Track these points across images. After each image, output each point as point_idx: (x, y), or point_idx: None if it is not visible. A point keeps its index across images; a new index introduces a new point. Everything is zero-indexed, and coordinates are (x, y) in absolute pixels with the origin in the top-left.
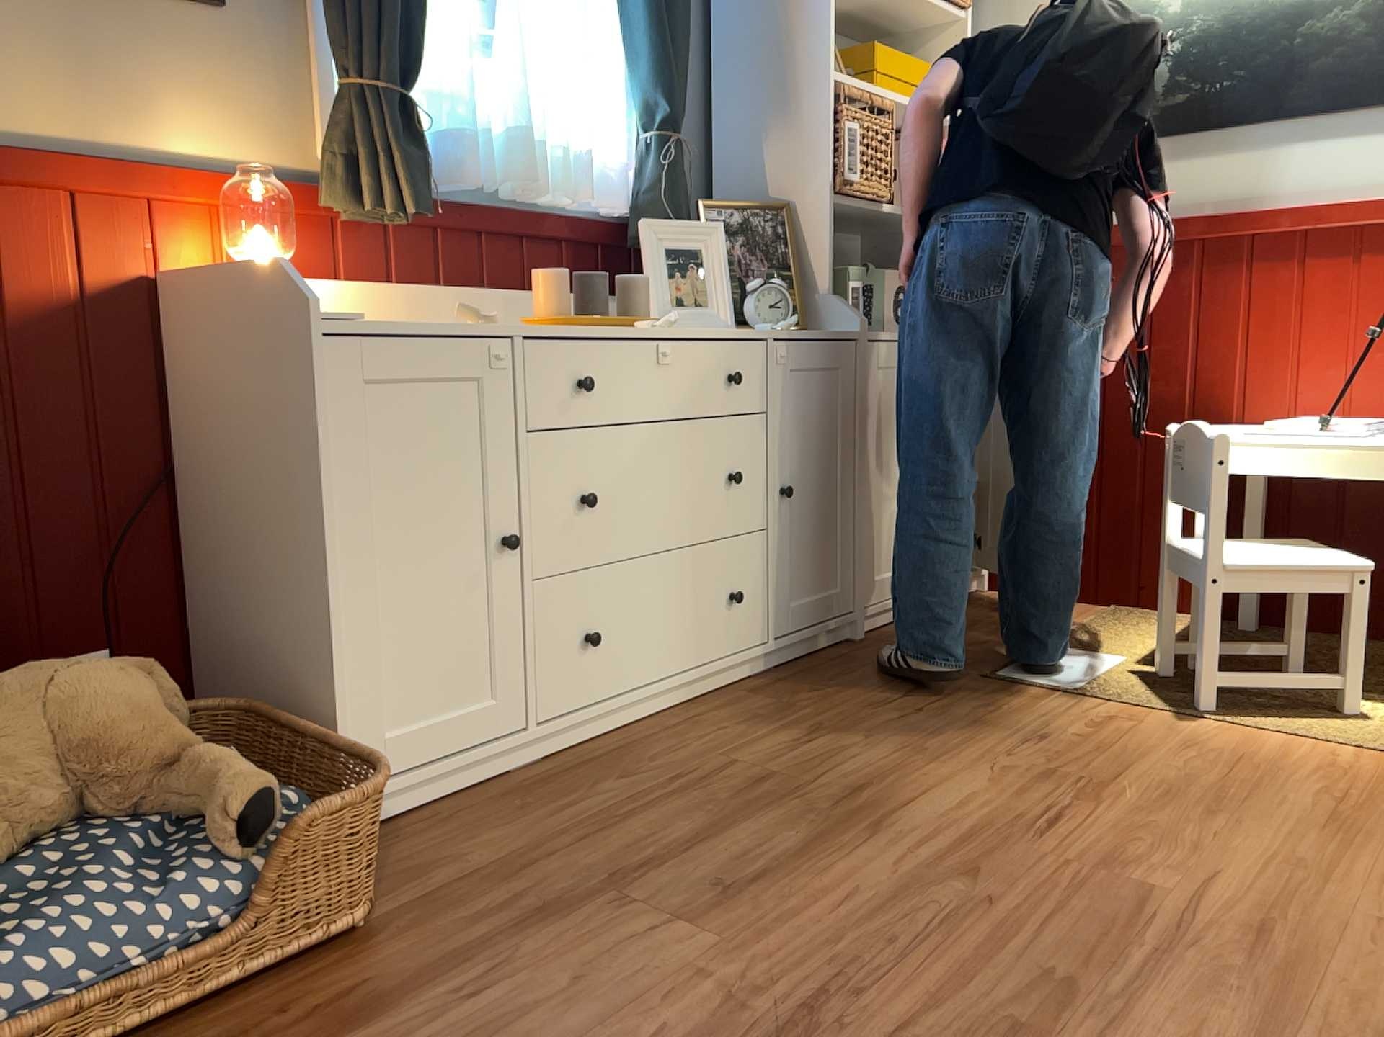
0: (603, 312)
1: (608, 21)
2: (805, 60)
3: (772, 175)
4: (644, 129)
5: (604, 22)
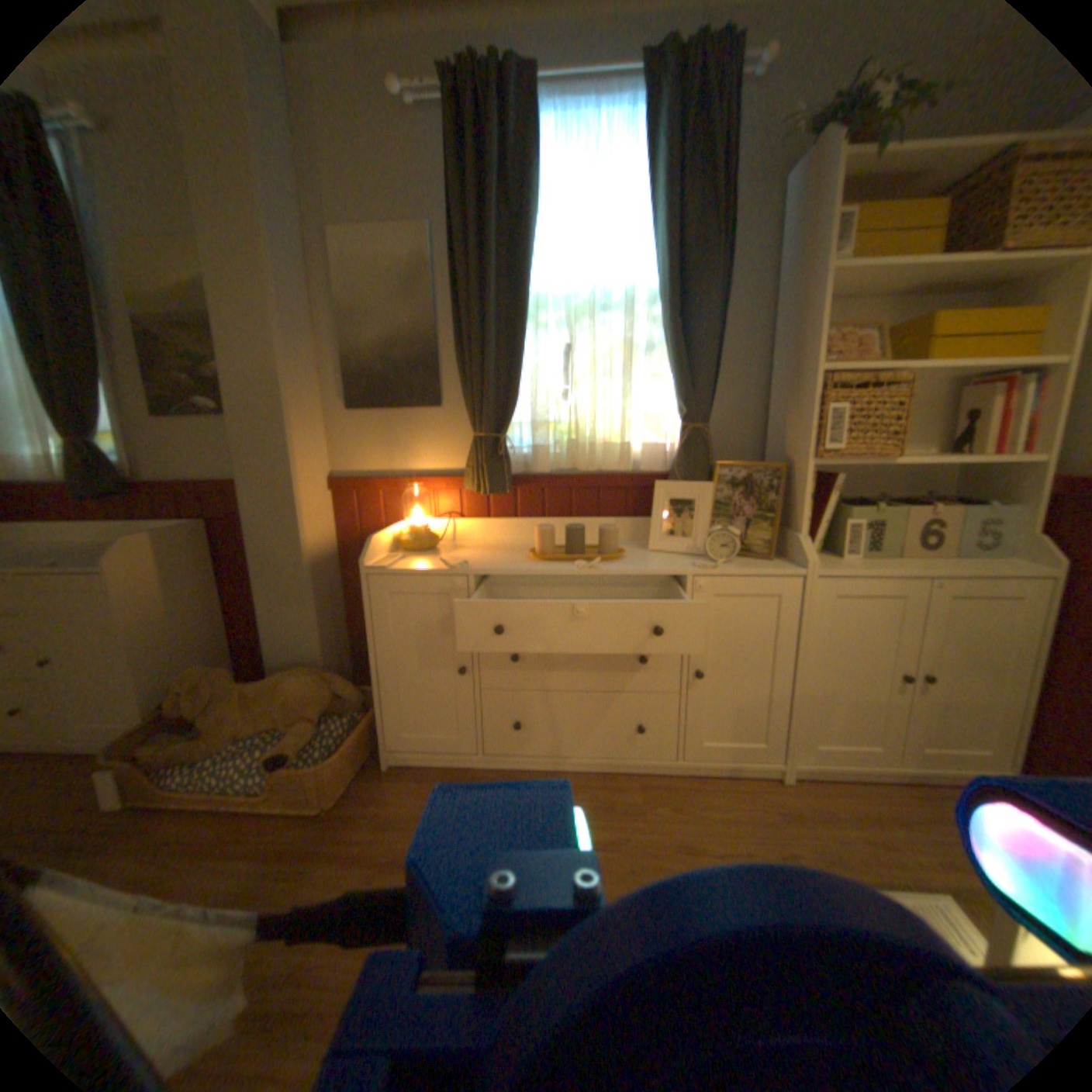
0: (577, 549)
1: (661, 356)
2: (810, 355)
3: (788, 439)
4: (681, 419)
5: (661, 357)
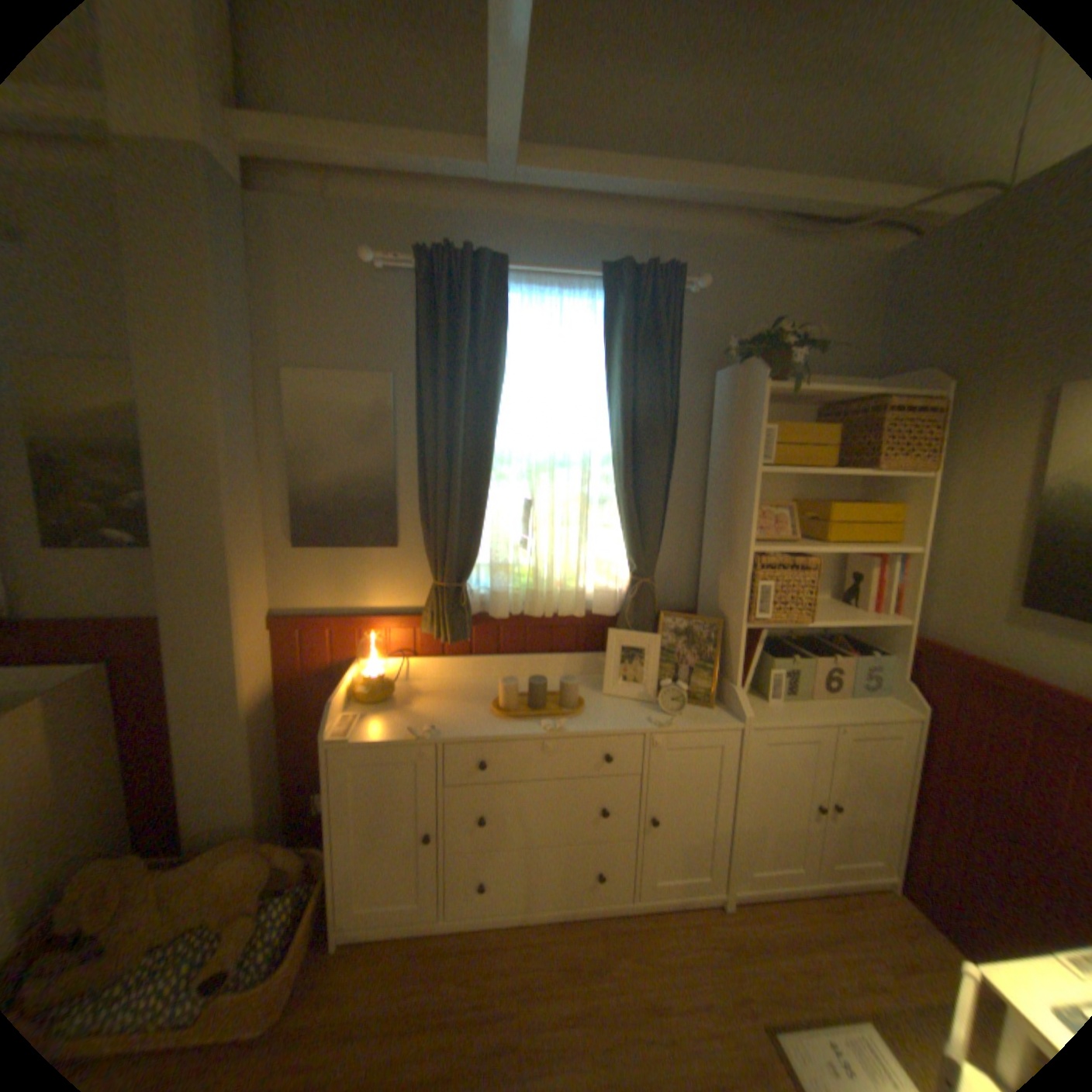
0: (539, 703)
1: (611, 513)
2: (740, 535)
3: (721, 596)
4: (629, 570)
5: (610, 513)
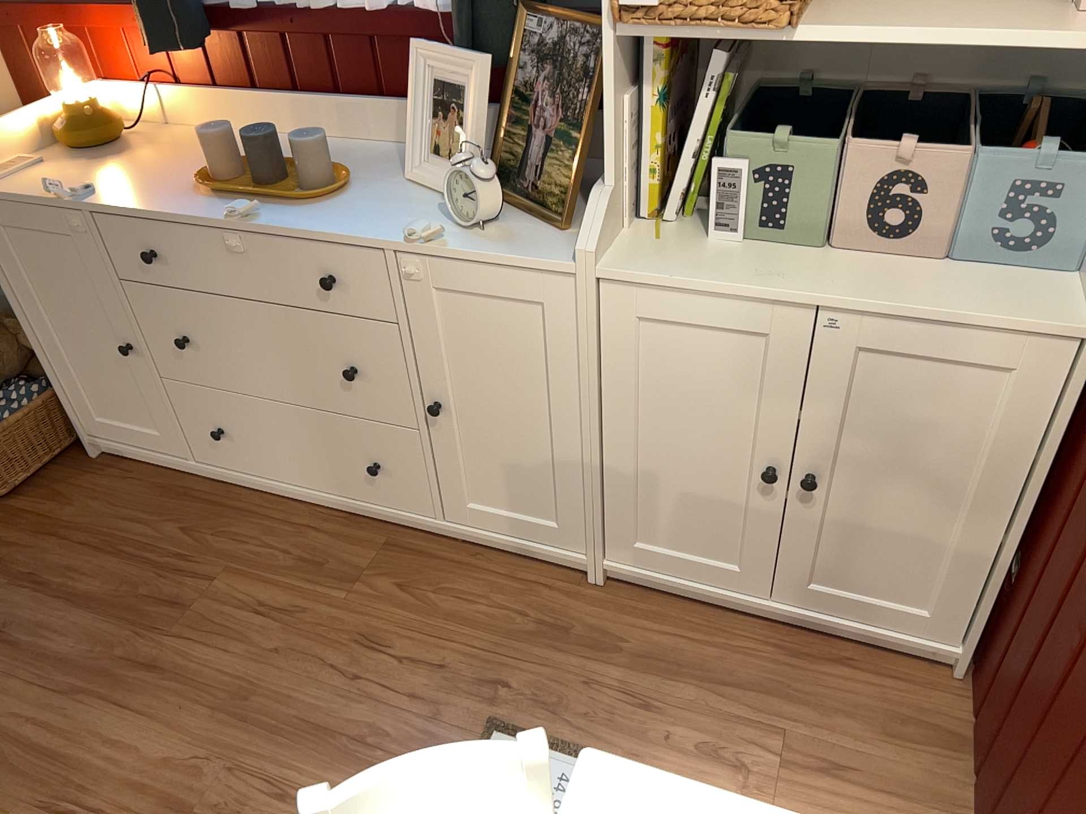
0: (272, 178)
1: None
2: None
3: None
4: None
5: None
